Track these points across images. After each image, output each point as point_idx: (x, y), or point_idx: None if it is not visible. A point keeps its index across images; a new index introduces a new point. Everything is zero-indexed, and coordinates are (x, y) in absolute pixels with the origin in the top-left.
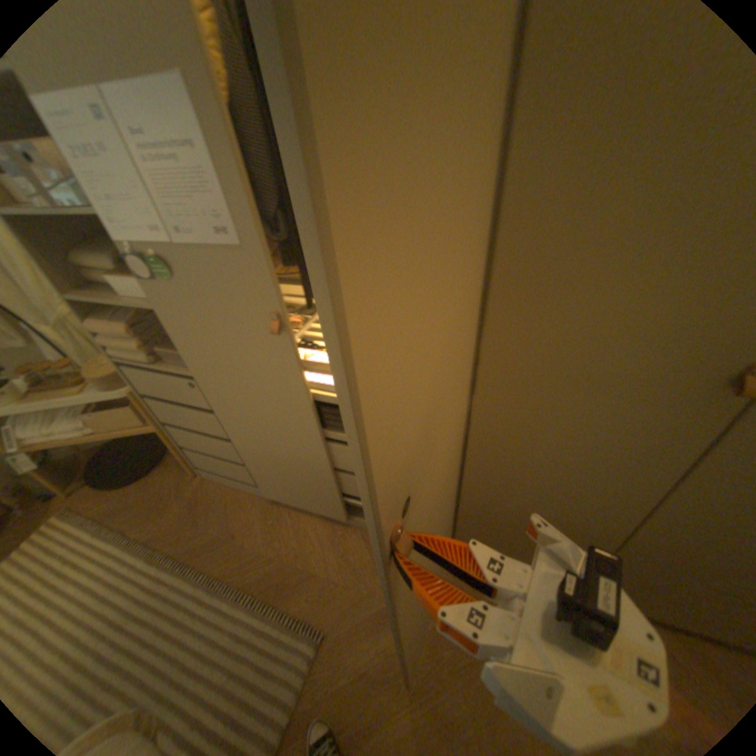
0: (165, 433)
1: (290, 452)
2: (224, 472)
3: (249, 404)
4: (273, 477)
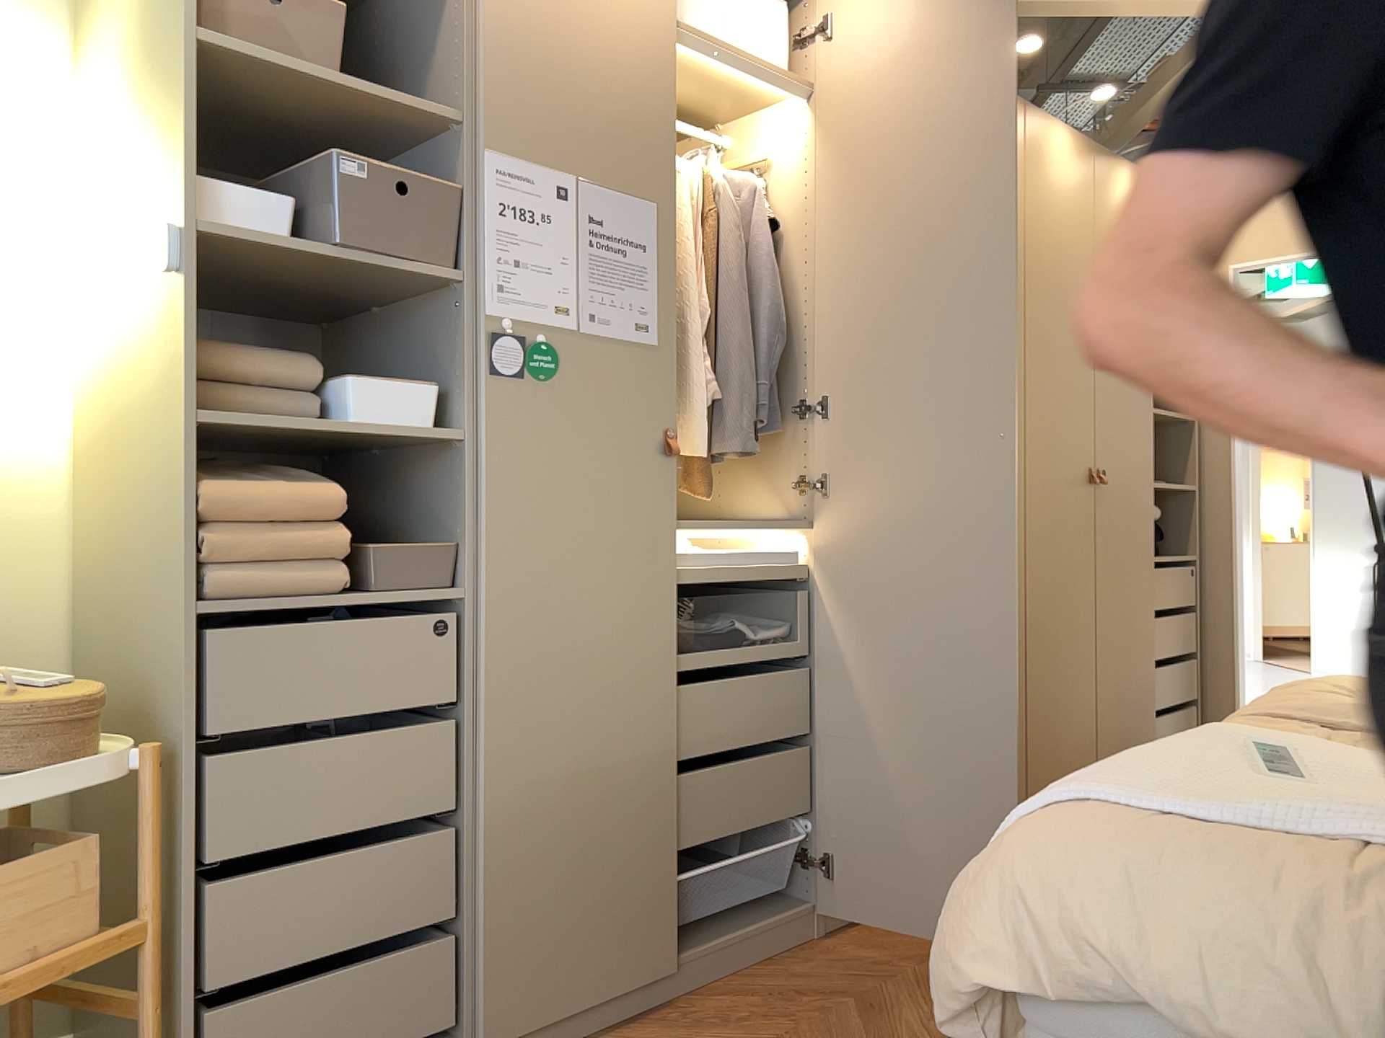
0: (183, 928)
1: (612, 746)
2: (348, 1036)
3: (573, 625)
4: (544, 892)
